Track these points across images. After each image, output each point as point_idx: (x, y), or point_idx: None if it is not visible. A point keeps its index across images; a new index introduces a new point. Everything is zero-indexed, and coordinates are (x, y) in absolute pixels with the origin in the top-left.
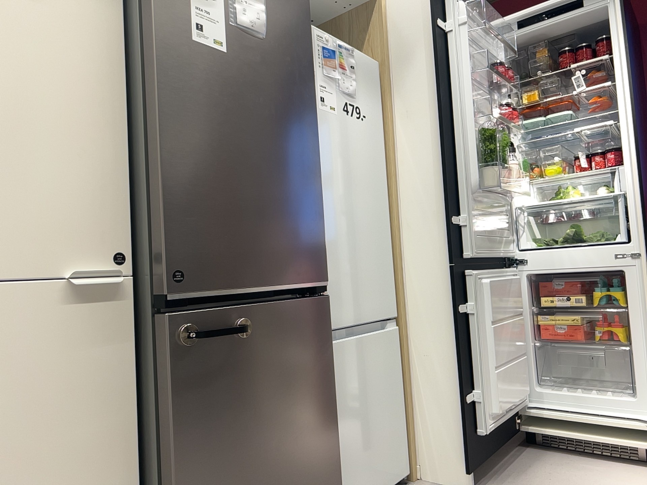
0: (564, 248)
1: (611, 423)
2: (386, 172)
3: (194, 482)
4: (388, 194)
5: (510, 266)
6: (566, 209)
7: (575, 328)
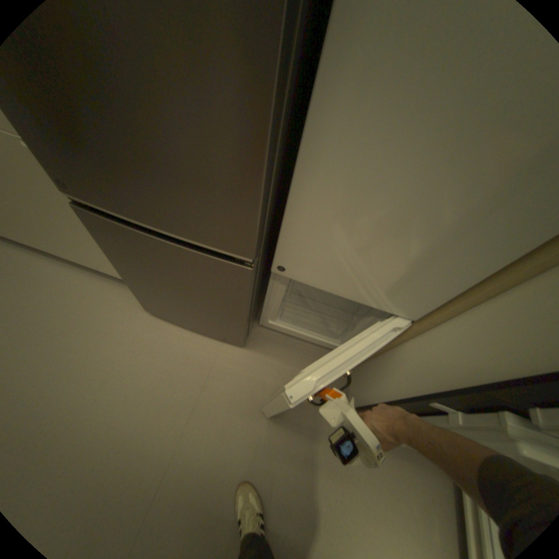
0: None
1: None
2: None
3: (131, 278)
4: None
5: None
6: None
7: None
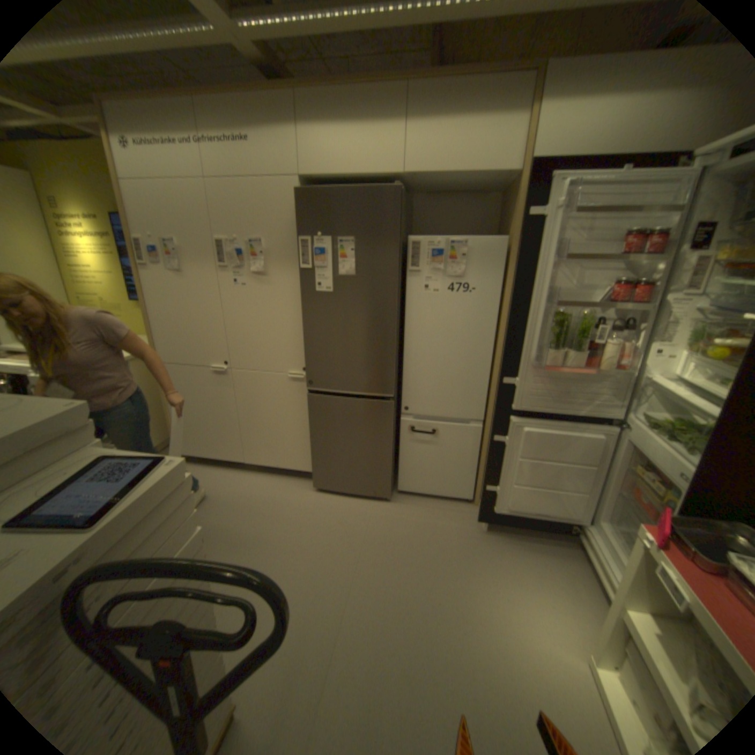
0: (657, 438)
1: (613, 585)
2: (499, 325)
3: (318, 444)
4: (497, 341)
5: (624, 425)
6: (686, 402)
7: (654, 508)
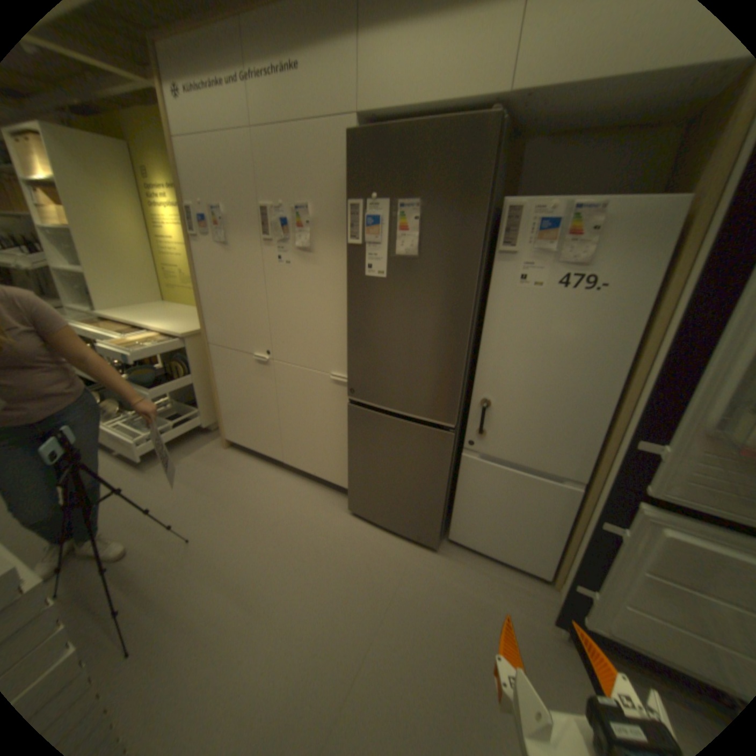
0: None
1: None
2: (645, 346)
3: (356, 464)
4: (636, 372)
5: None
6: None
7: None
